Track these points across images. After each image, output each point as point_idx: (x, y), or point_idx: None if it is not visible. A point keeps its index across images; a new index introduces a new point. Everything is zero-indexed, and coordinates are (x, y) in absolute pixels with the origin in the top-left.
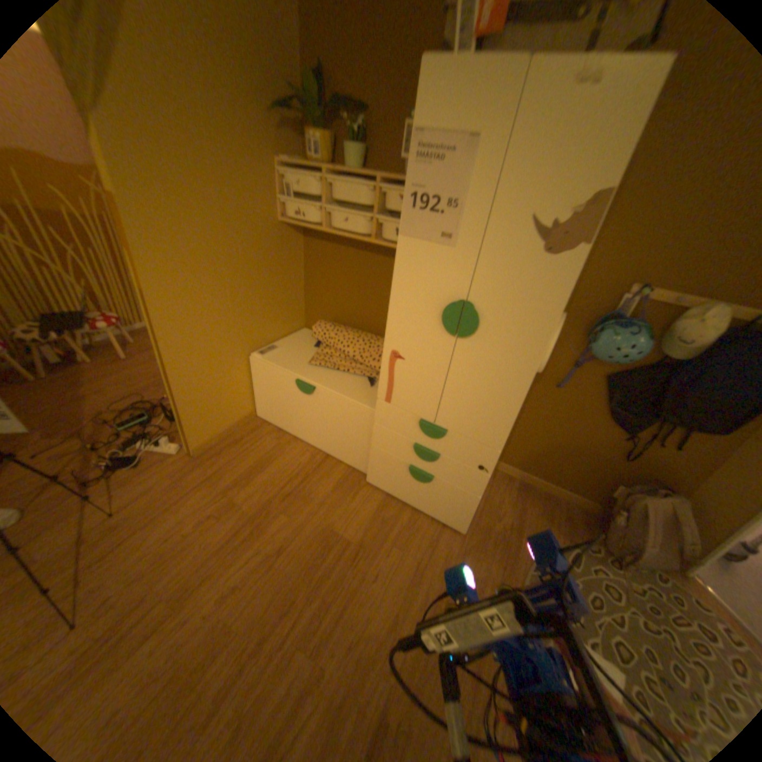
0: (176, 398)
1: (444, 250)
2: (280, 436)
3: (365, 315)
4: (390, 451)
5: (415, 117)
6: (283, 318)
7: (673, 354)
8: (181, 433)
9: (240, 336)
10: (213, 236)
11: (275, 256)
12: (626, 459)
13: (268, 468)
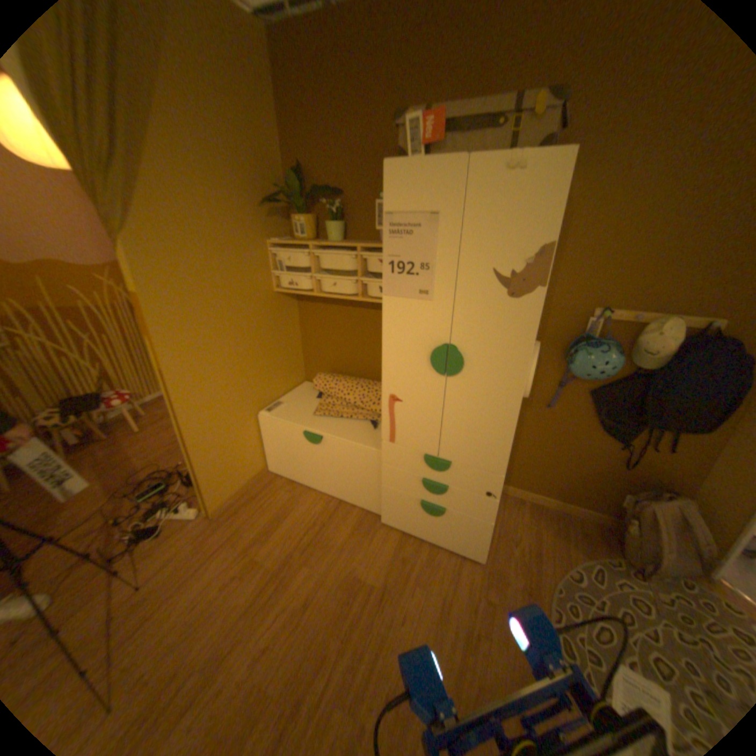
0: (193, 464)
1: (424, 303)
2: (293, 487)
3: (360, 363)
4: (400, 489)
5: (384, 203)
6: (285, 374)
7: (645, 365)
8: (198, 497)
9: (247, 397)
10: (218, 313)
11: (273, 321)
12: (626, 467)
13: (284, 521)
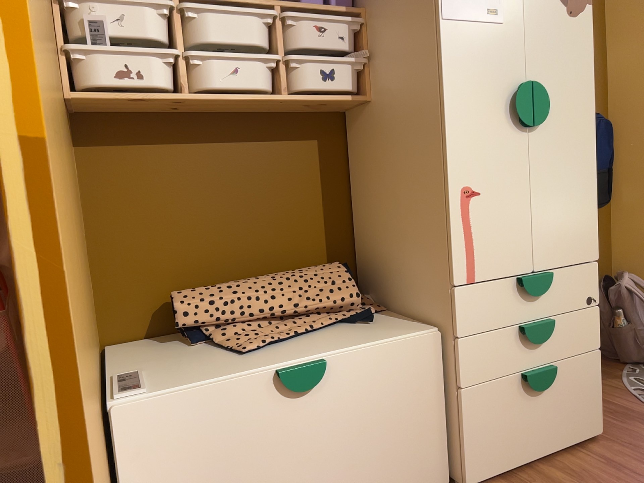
0: None
1: (495, 27)
2: None
3: (246, 249)
4: (492, 375)
5: None
6: None
7: None
8: None
9: None
10: None
11: None
12: None
13: None
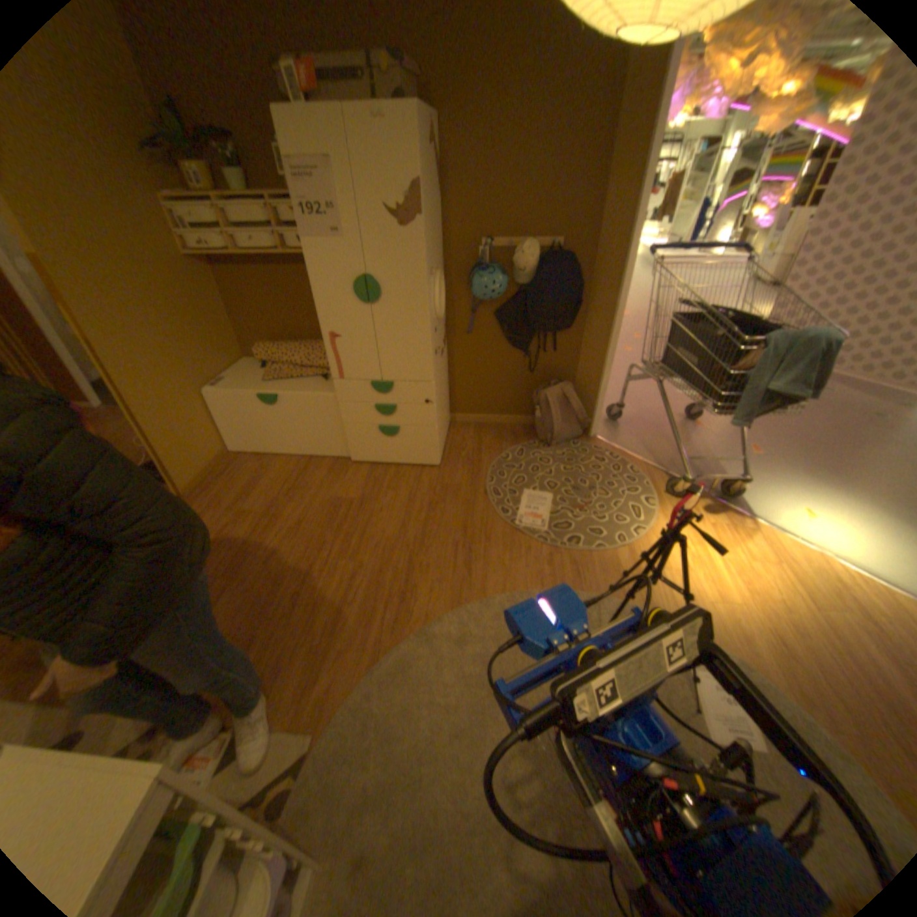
0: (147, 441)
1: (335, 243)
2: (258, 459)
3: (297, 326)
4: (358, 423)
5: (279, 150)
6: (217, 351)
7: (522, 284)
8: (162, 476)
9: (184, 373)
10: (127, 280)
11: (188, 290)
12: (526, 371)
13: (259, 482)
